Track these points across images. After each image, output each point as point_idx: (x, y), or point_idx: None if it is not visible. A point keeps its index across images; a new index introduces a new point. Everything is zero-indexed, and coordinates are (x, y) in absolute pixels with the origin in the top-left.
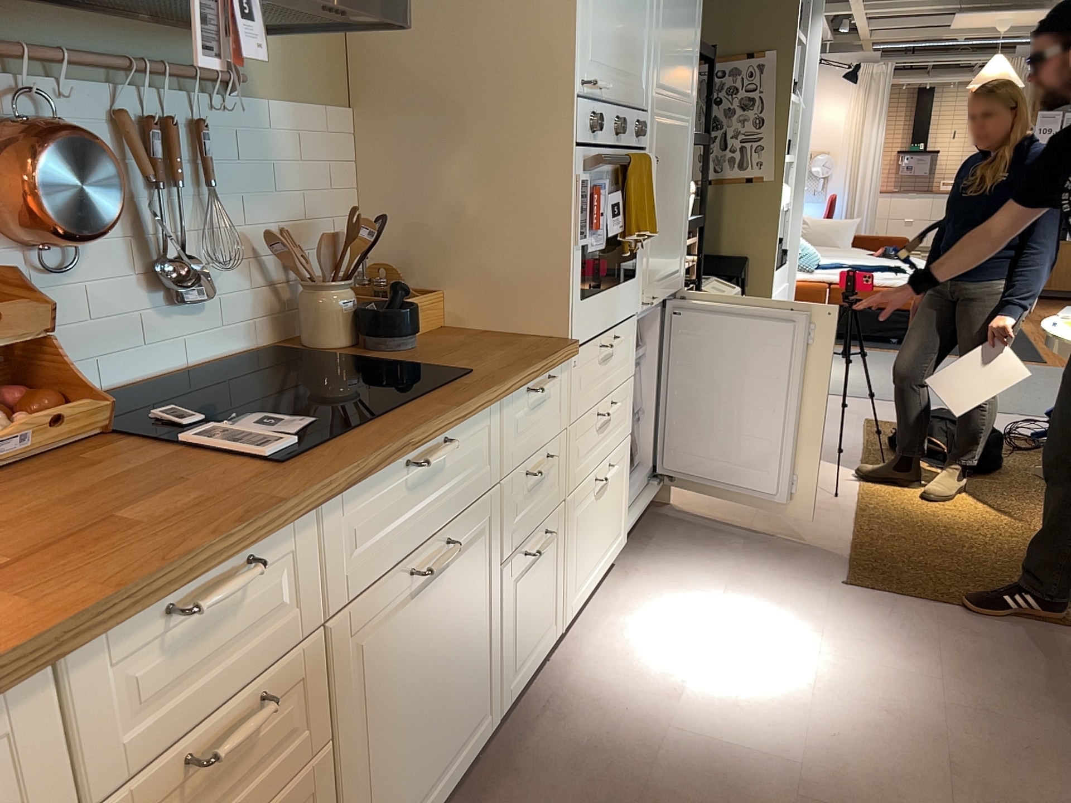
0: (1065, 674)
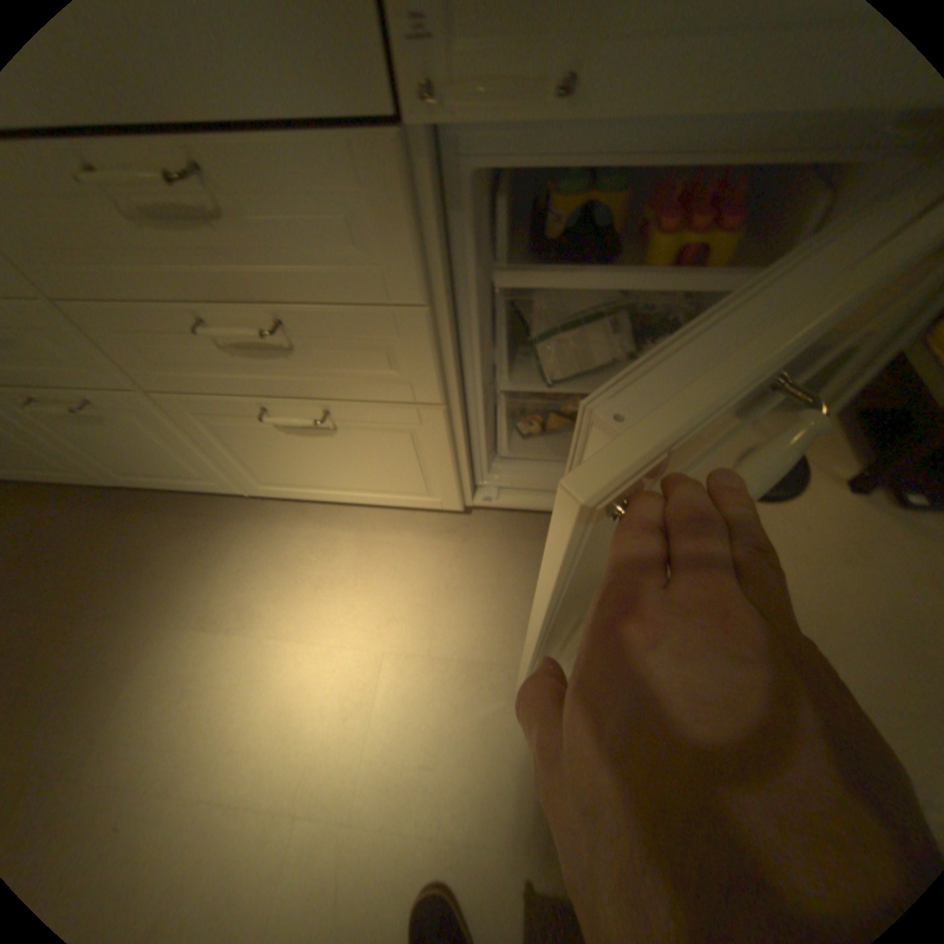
0: None
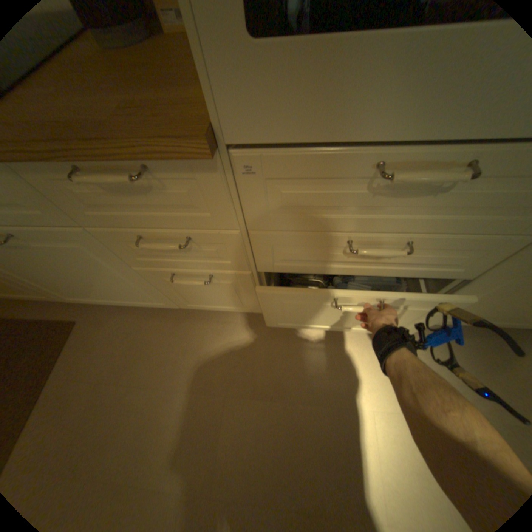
0: None
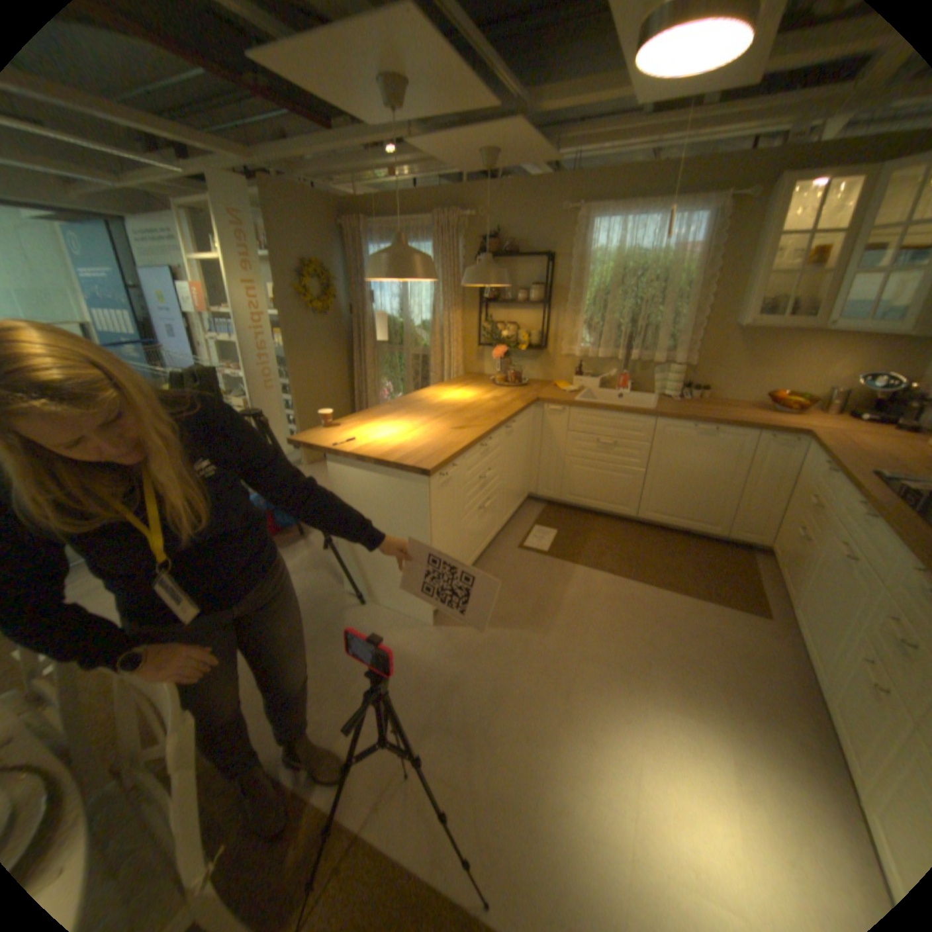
0: (444, 783)
